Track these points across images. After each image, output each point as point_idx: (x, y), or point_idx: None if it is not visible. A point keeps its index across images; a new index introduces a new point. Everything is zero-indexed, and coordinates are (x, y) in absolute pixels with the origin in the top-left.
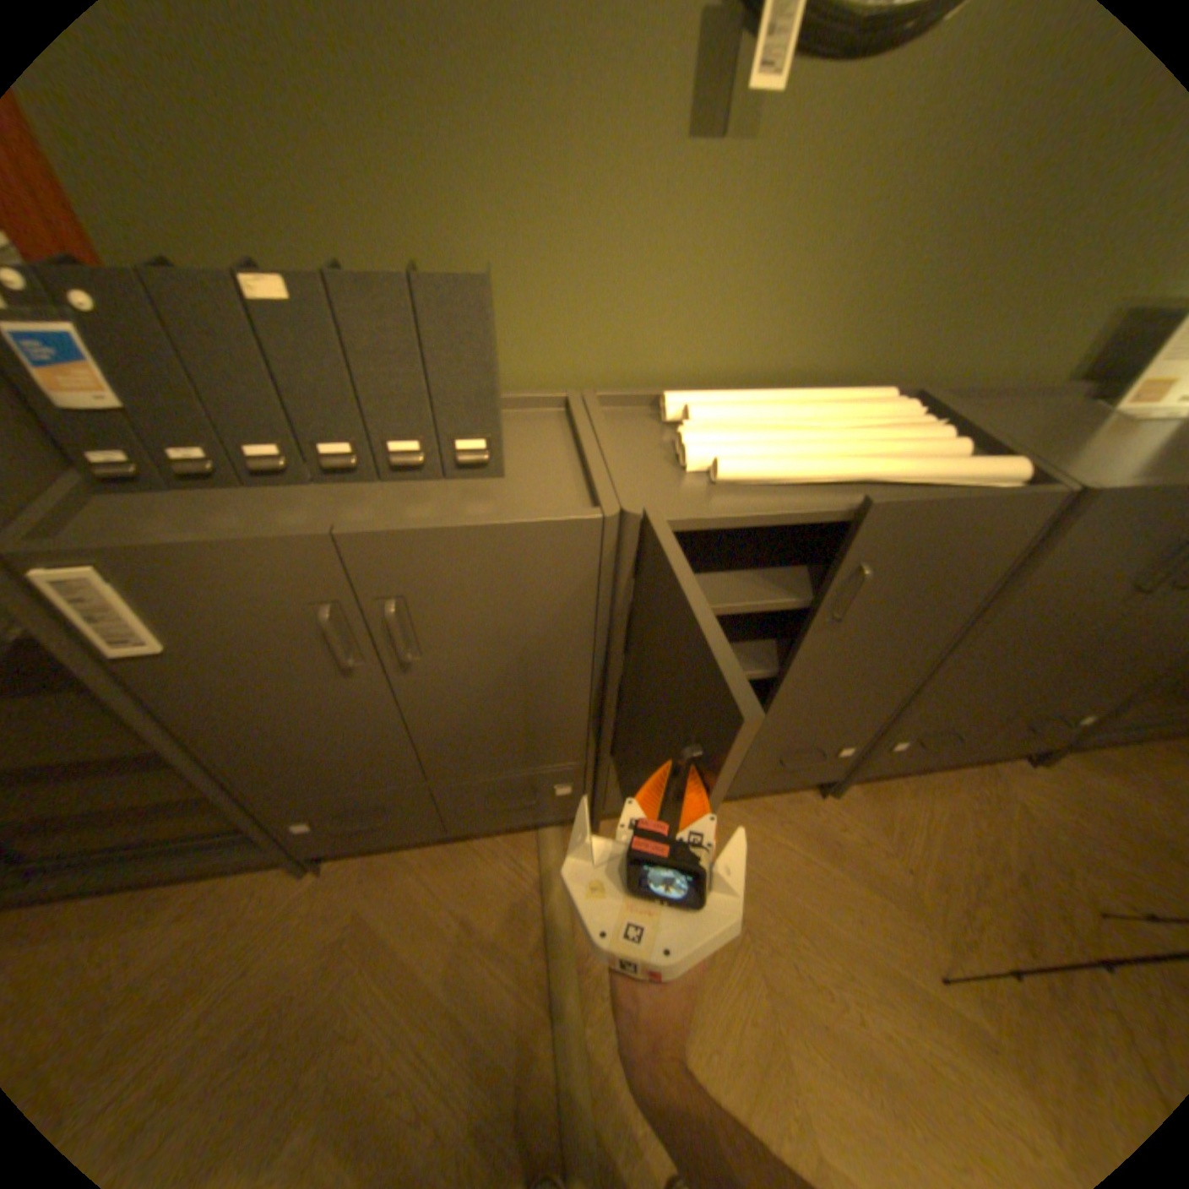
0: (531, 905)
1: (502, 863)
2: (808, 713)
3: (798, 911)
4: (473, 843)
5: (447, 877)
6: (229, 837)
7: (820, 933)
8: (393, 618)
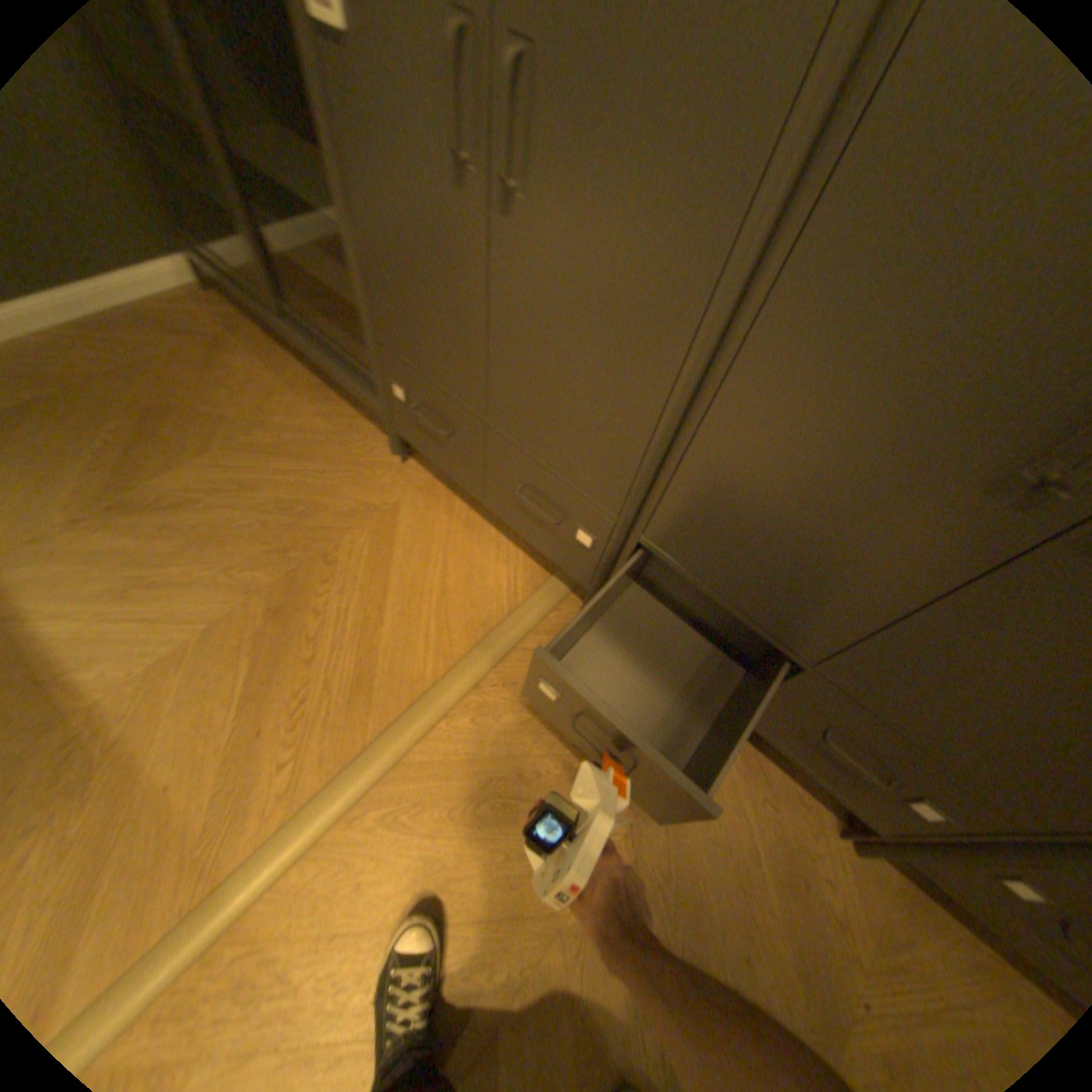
0: (492, 614)
1: (504, 570)
2: (924, 697)
3: (695, 874)
4: (500, 538)
5: (463, 540)
6: (364, 373)
7: (695, 915)
8: (507, 78)
